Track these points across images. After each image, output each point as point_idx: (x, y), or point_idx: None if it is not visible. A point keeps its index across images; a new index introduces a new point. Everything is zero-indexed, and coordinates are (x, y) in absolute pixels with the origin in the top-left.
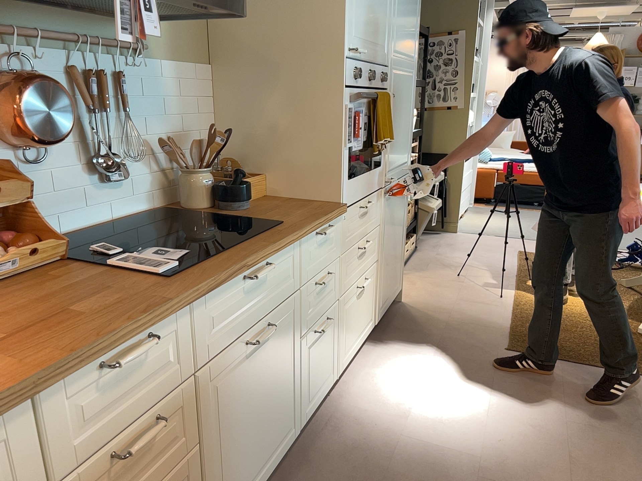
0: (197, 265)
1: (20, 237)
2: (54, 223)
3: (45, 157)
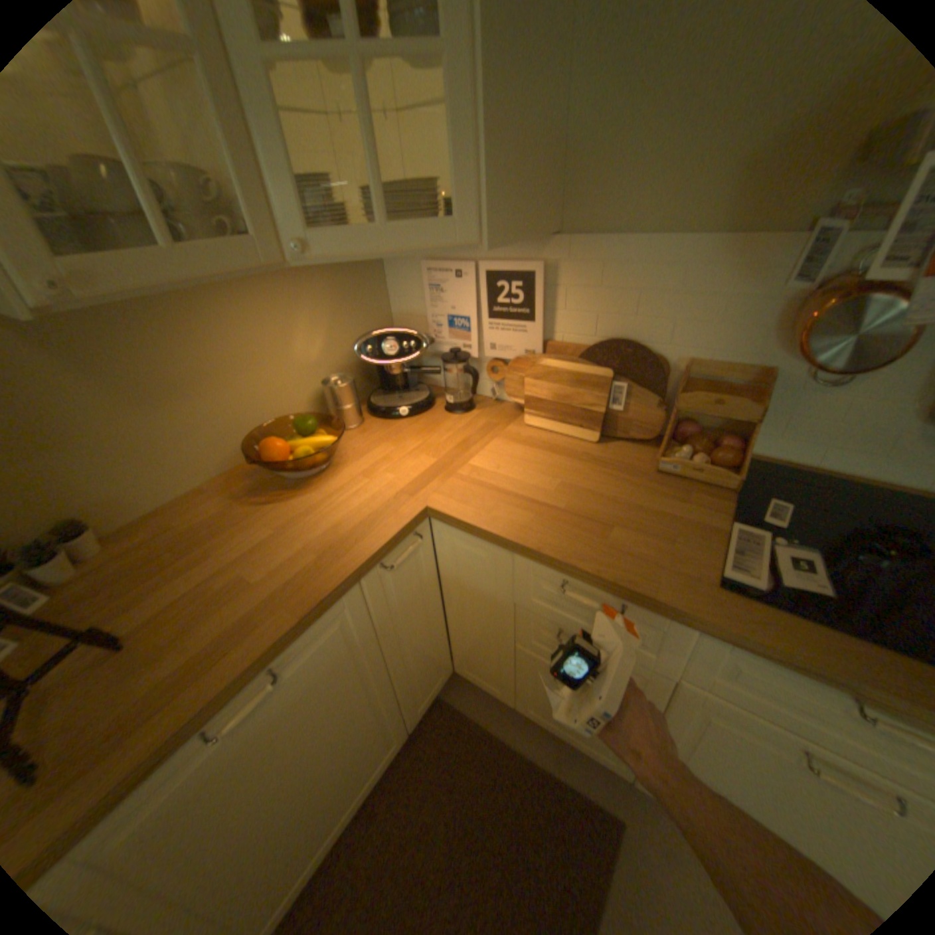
0: (797, 616)
1: (726, 450)
2: (818, 453)
3: (856, 380)
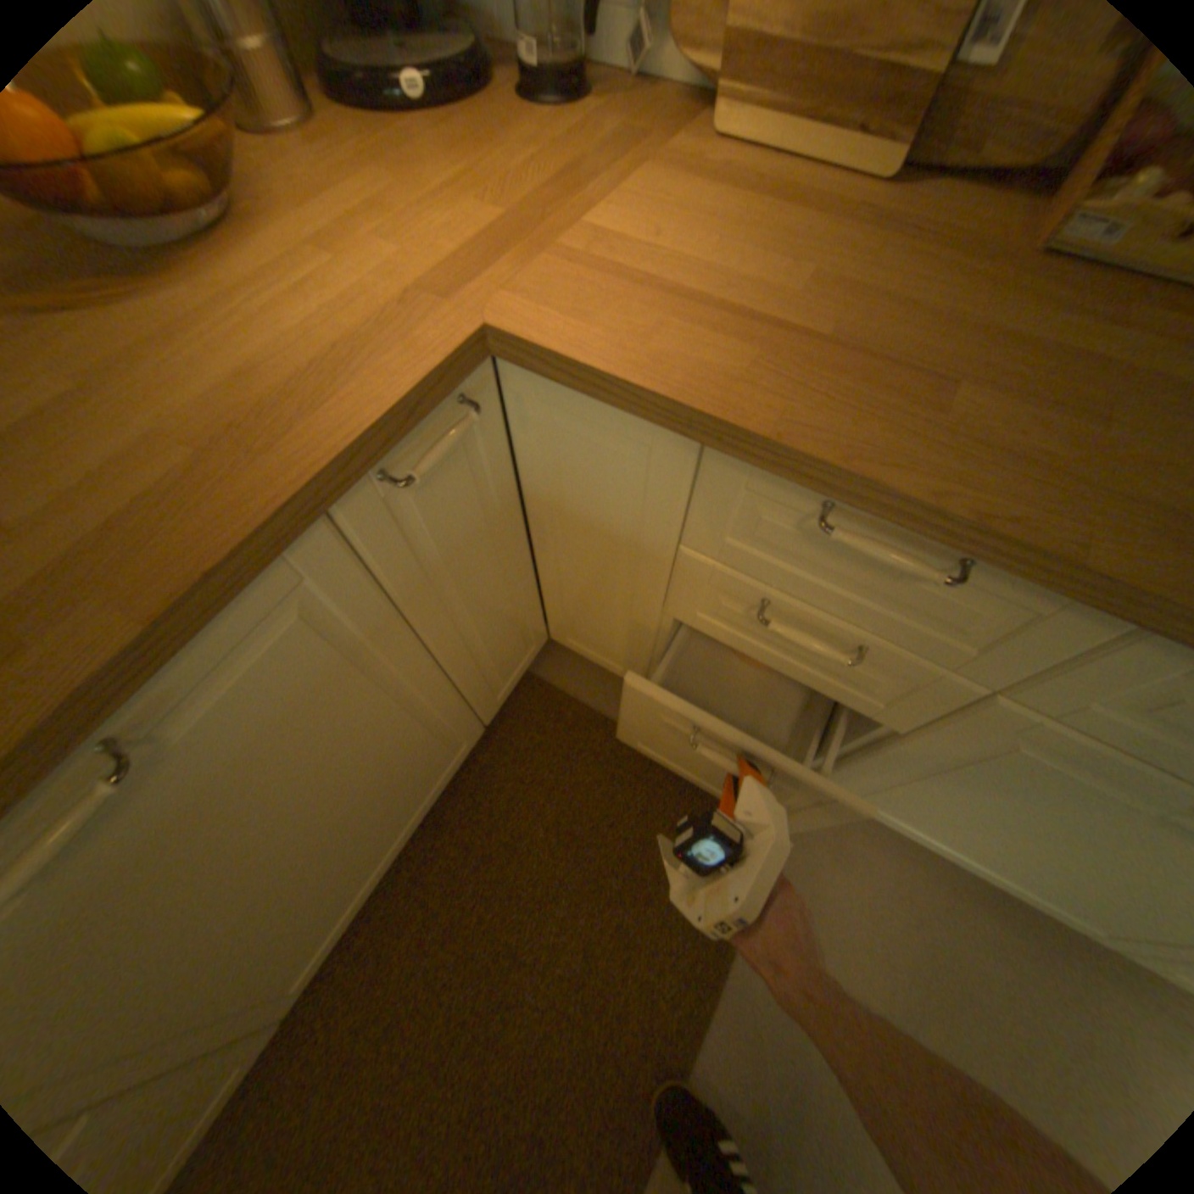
0: None
1: None
2: None
3: None
